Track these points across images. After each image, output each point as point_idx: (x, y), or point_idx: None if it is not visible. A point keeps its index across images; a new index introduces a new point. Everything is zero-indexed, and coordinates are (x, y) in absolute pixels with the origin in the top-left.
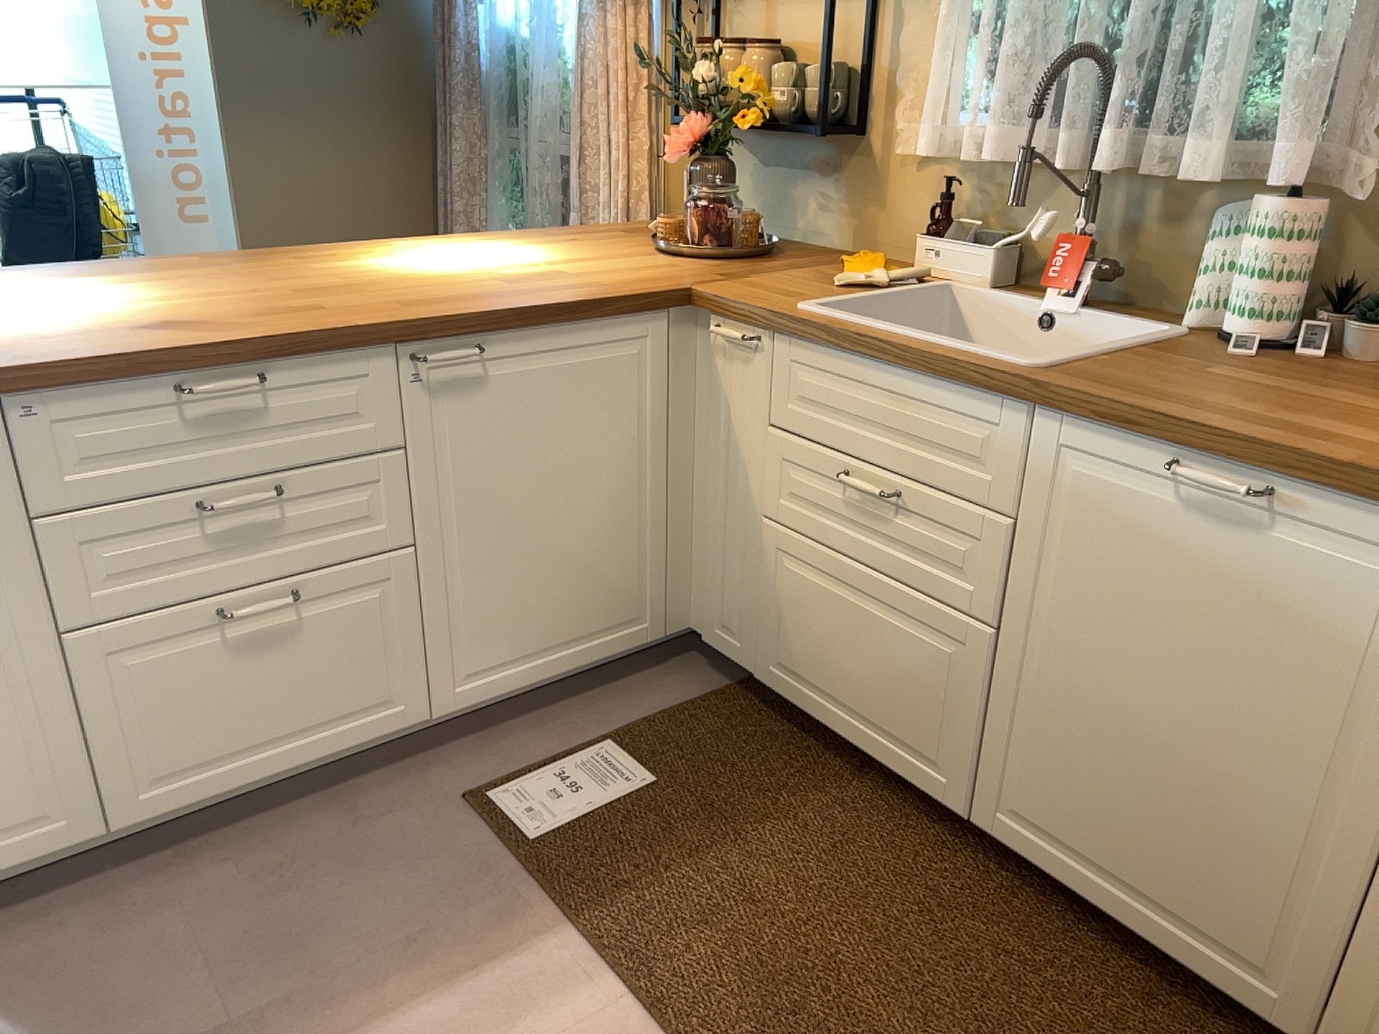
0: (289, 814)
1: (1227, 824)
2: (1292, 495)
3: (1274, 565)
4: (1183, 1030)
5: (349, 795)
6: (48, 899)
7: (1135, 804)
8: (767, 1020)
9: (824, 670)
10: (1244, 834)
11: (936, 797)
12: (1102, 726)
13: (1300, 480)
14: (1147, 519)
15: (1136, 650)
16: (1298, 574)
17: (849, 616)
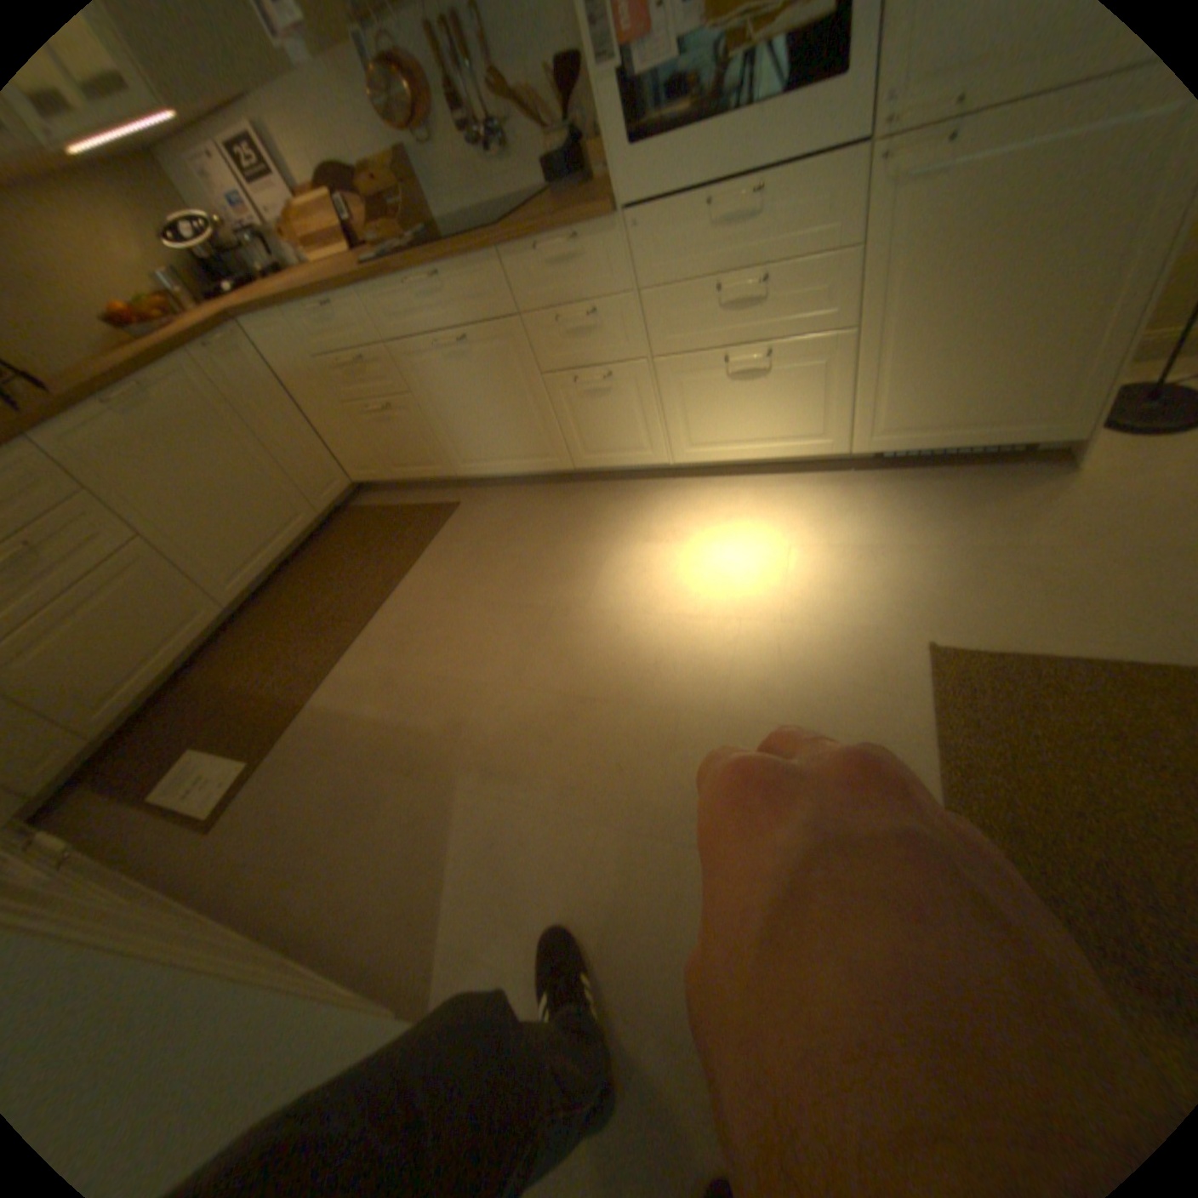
0: (231, 927)
1: (249, 491)
2: (138, 379)
3: (162, 405)
4: (313, 552)
5: (207, 907)
6: (347, 998)
7: (235, 521)
8: (338, 624)
9: (113, 668)
10: (254, 487)
11: (209, 624)
12: (201, 513)
13: (136, 370)
14: (119, 432)
15: (174, 477)
16: (169, 401)
17: (86, 629)
